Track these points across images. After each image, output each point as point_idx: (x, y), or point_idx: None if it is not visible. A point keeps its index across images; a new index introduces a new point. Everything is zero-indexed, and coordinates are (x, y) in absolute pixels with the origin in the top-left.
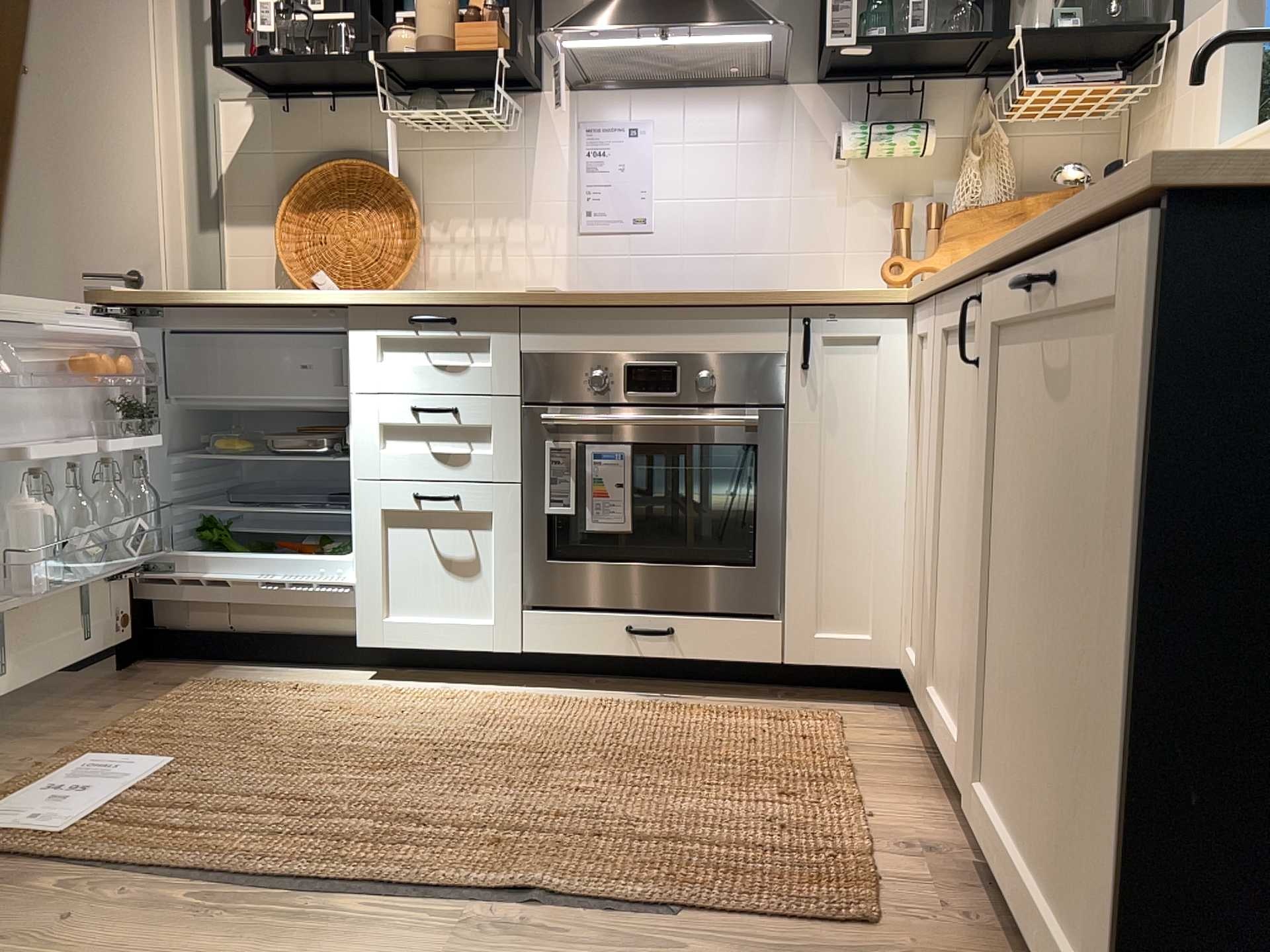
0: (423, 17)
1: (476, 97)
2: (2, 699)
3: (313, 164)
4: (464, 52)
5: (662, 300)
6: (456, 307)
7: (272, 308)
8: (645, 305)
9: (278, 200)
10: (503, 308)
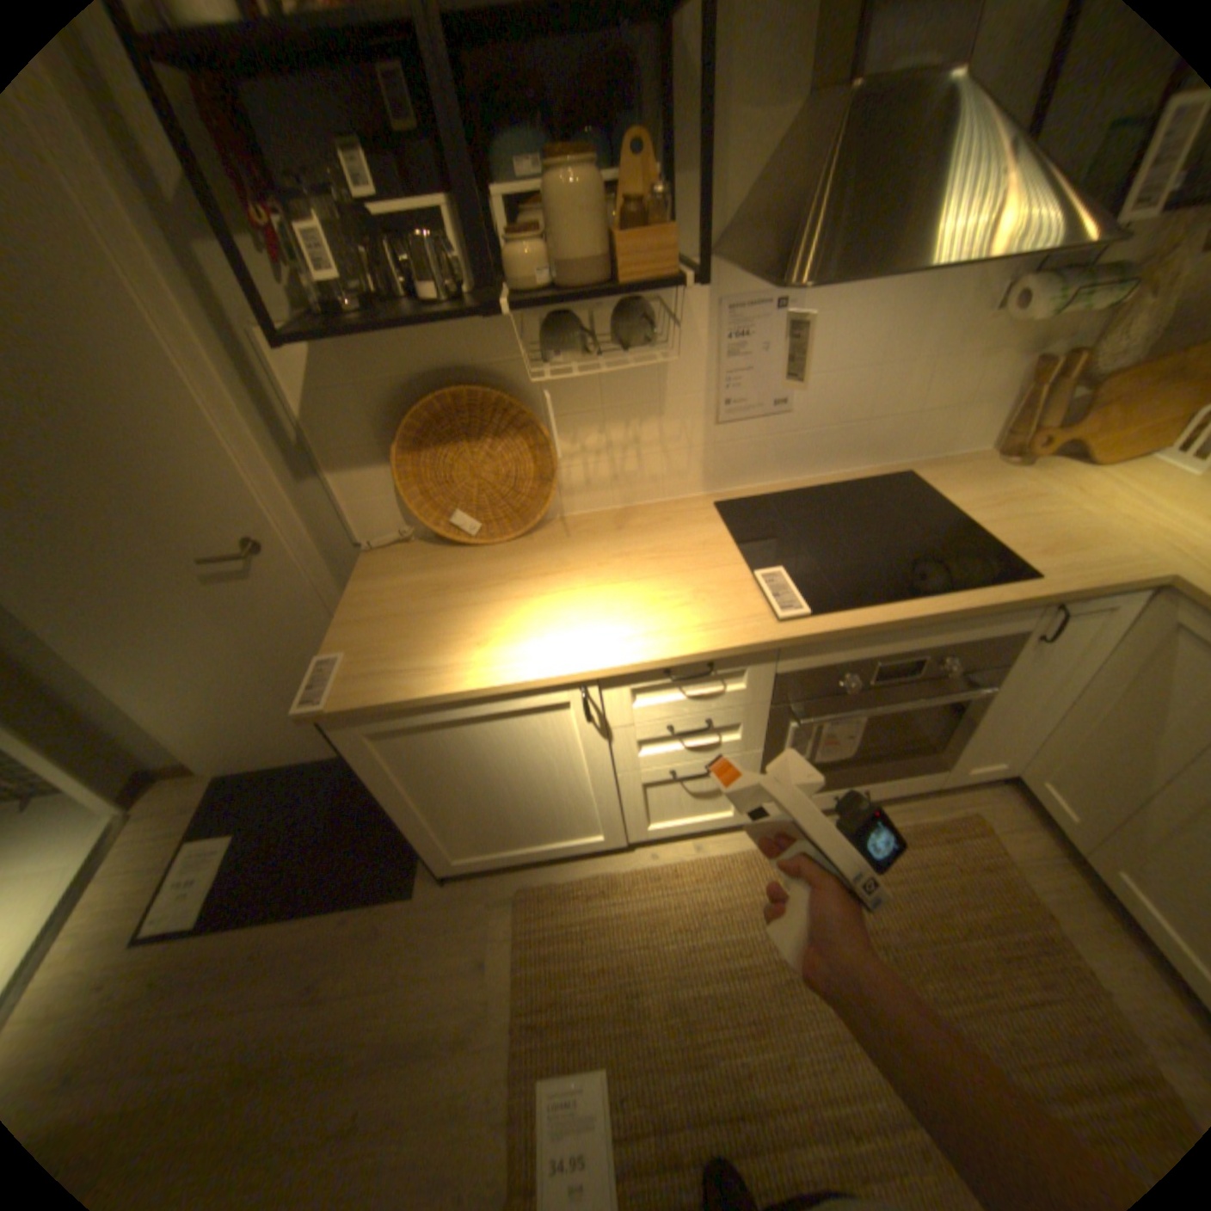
0: (569, 222)
1: (620, 304)
2: (387, 969)
3: (407, 387)
4: (635, 276)
5: (931, 618)
6: (716, 655)
7: (516, 688)
8: (911, 622)
9: (377, 433)
10: (766, 647)
